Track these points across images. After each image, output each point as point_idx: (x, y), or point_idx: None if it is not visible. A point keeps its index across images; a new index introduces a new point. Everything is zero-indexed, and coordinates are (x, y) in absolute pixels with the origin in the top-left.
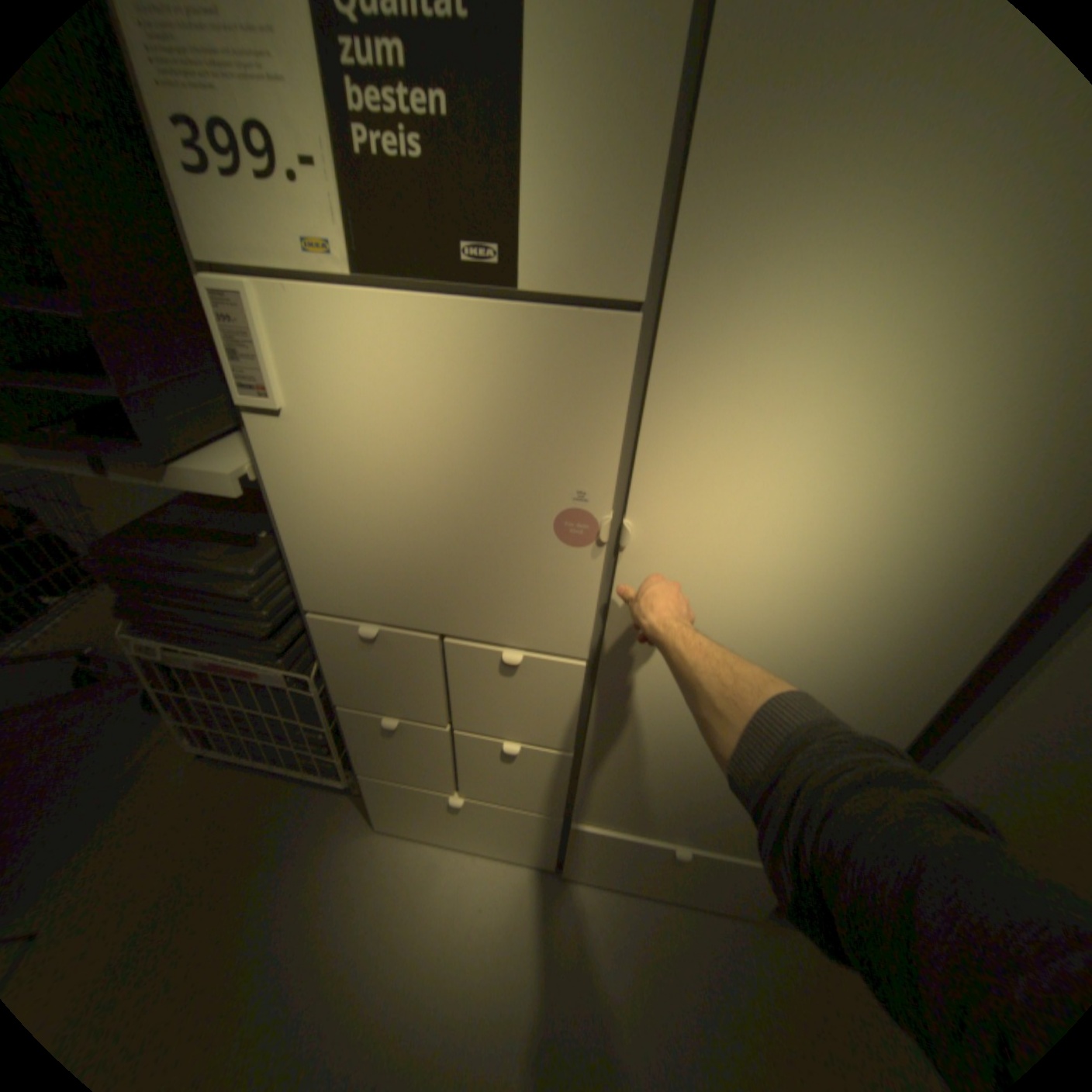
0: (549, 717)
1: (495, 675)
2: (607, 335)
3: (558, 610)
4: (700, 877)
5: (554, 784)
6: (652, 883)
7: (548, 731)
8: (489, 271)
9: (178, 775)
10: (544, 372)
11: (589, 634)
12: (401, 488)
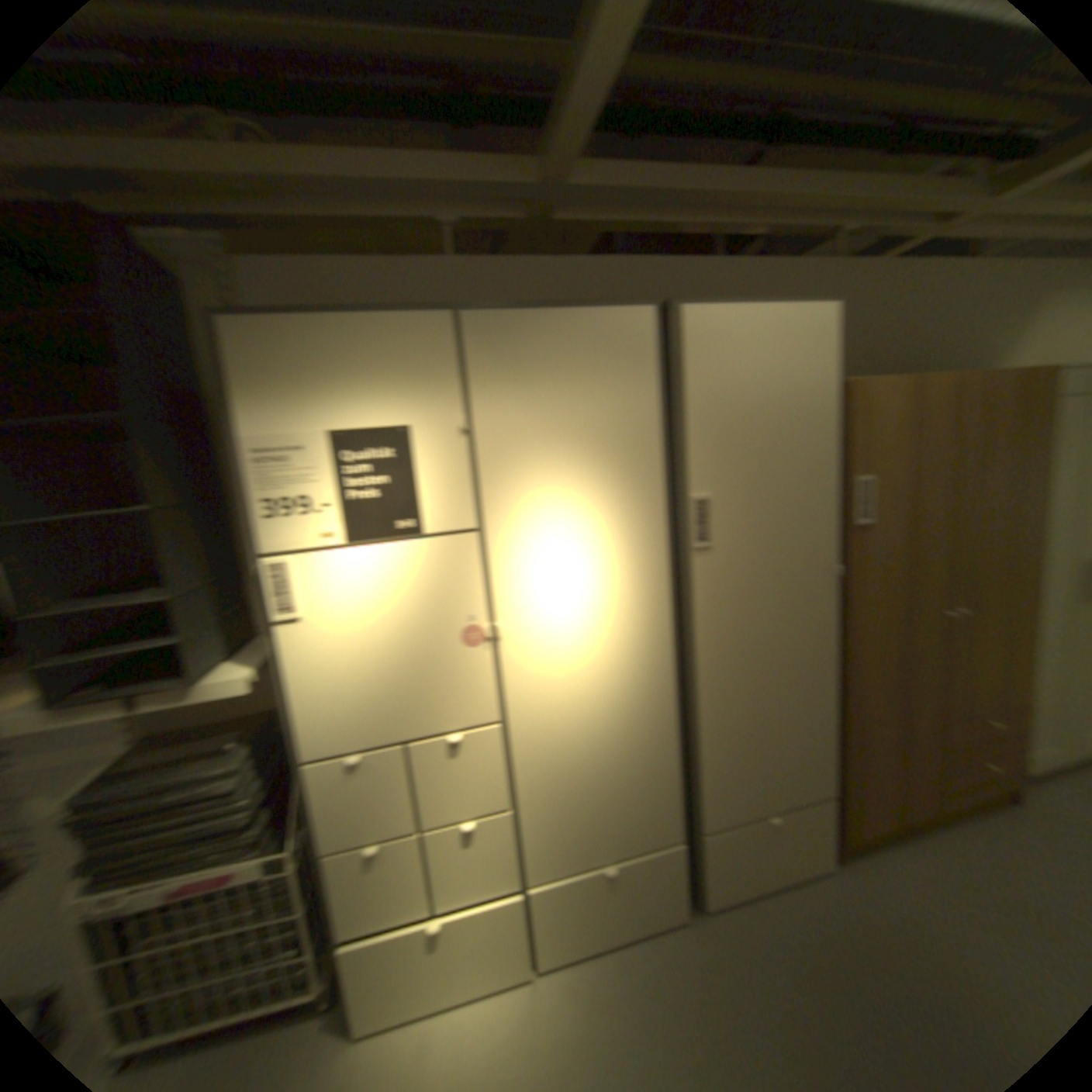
0: (482, 784)
1: (439, 763)
2: (460, 544)
3: (469, 693)
4: (627, 896)
5: (500, 852)
6: (600, 930)
7: (484, 798)
8: (404, 531)
9: None
10: (436, 565)
11: (491, 704)
12: (366, 646)
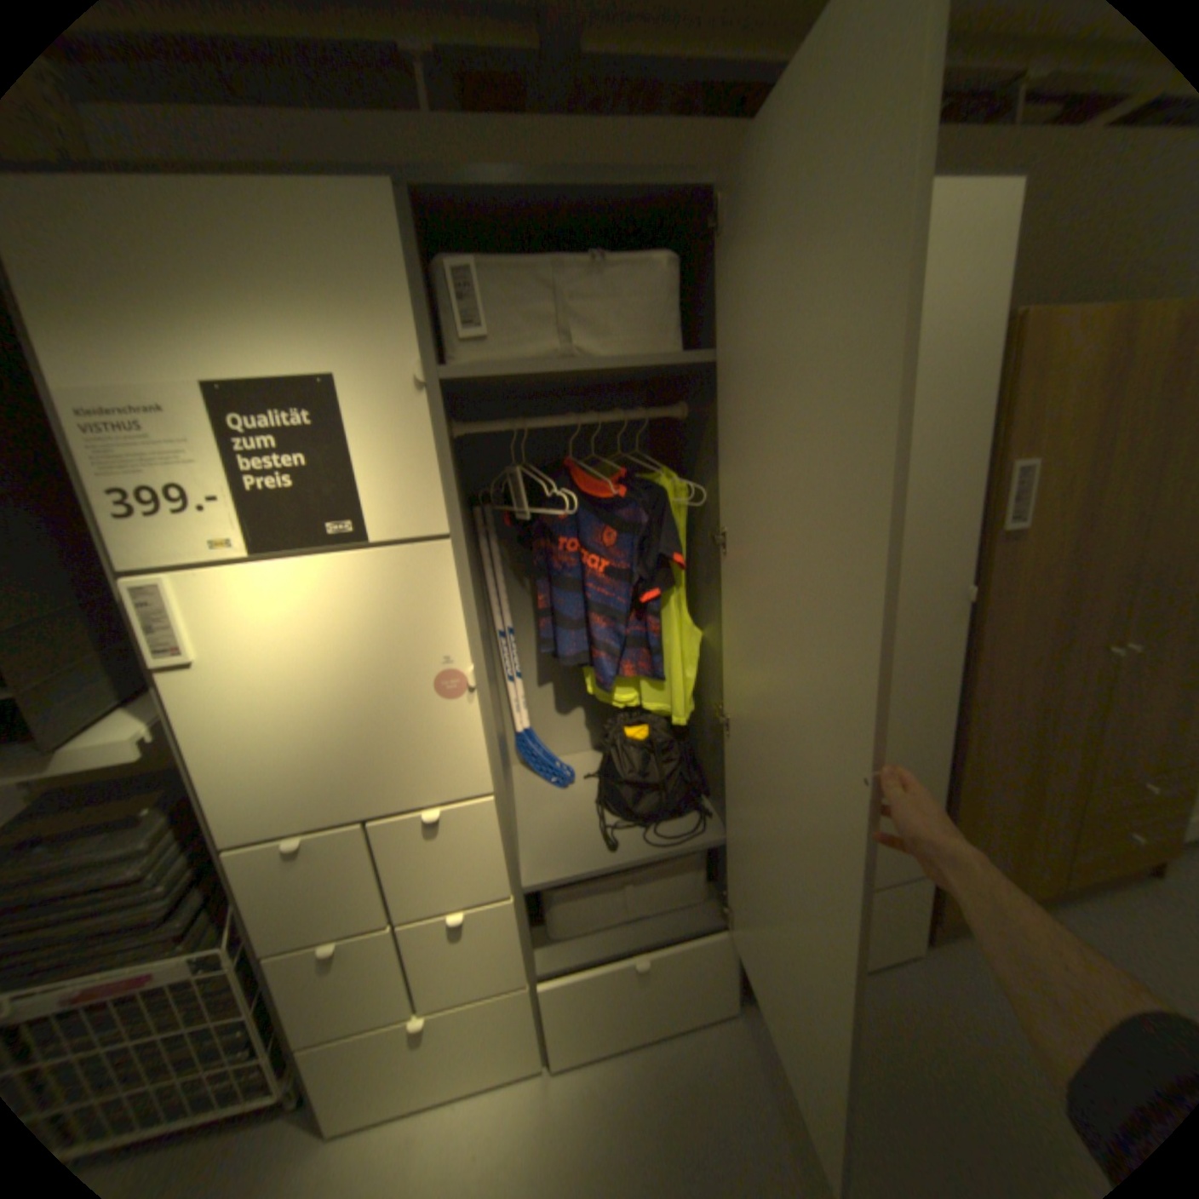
0: (478, 867)
1: (419, 843)
2: (433, 556)
3: (456, 757)
4: (667, 988)
5: (505, 944)
6: (632, 1025)
7: (482, 884)
8: (347, 536)
9: None
10: (398, 585)
11: (487, 769)
12: (304, 696)
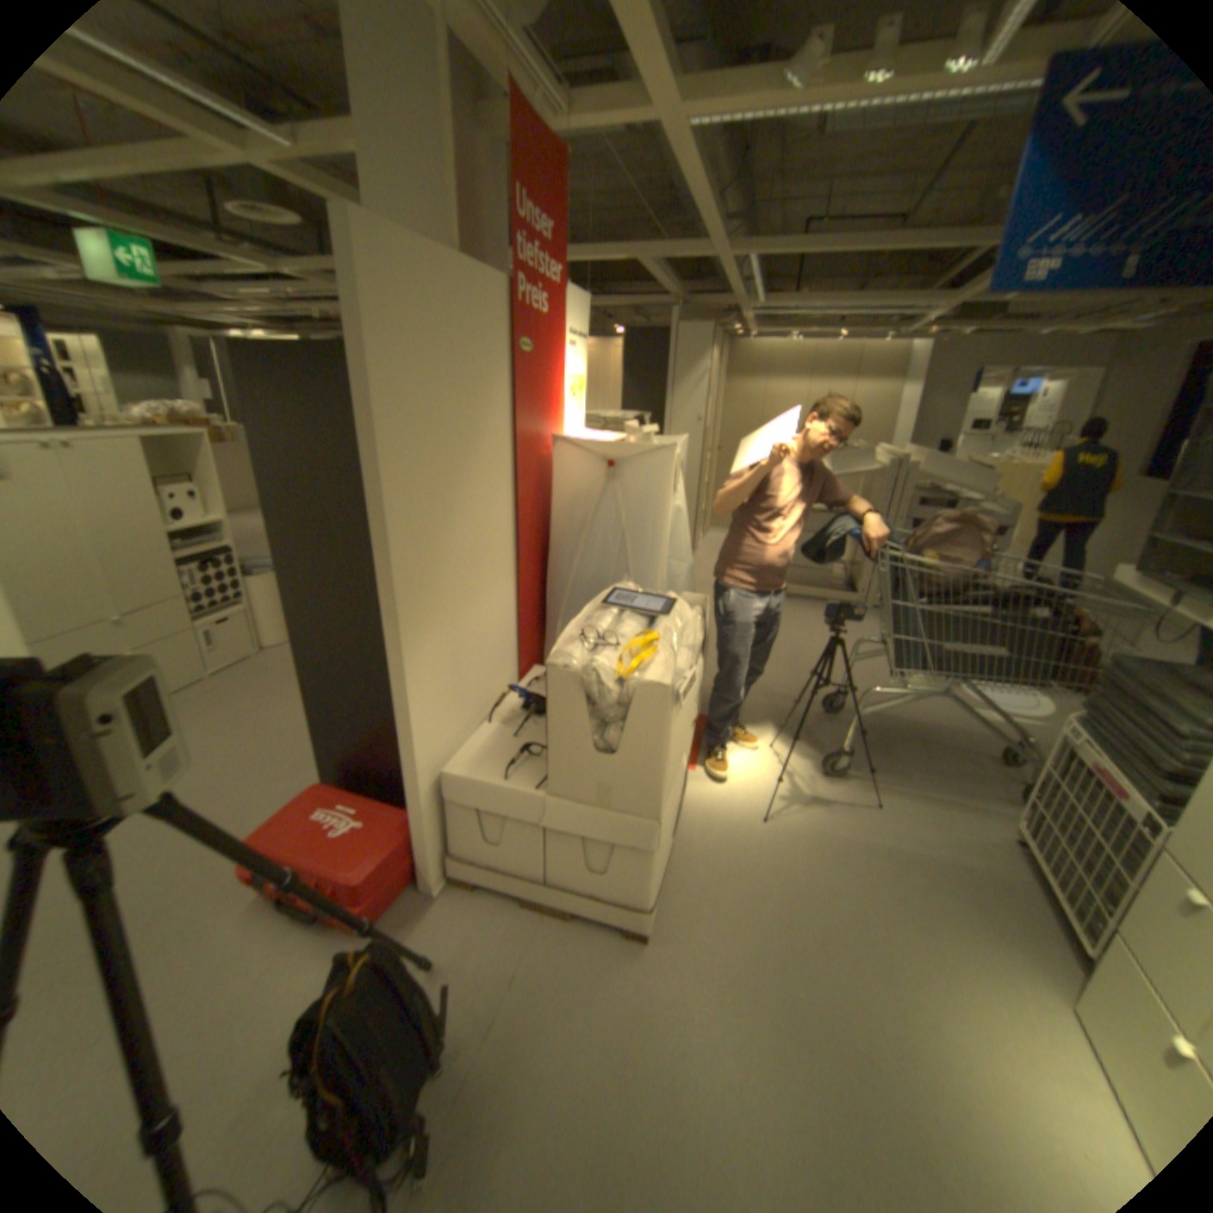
0: None
1: None
2: None
3: None
4: None
5: None
6: None
7: None
8: None
9: (1001, 839)
10: None
11: None
12: None
